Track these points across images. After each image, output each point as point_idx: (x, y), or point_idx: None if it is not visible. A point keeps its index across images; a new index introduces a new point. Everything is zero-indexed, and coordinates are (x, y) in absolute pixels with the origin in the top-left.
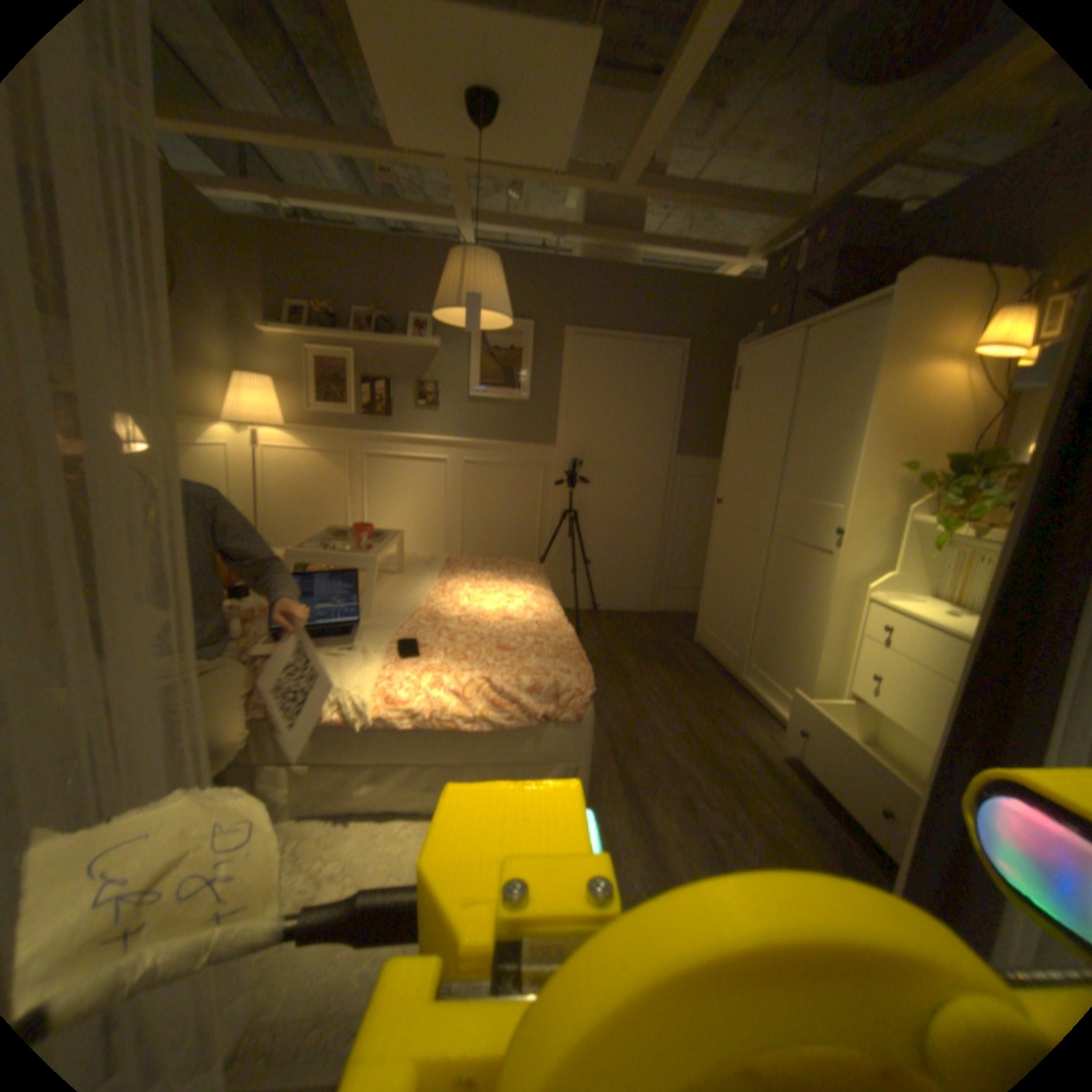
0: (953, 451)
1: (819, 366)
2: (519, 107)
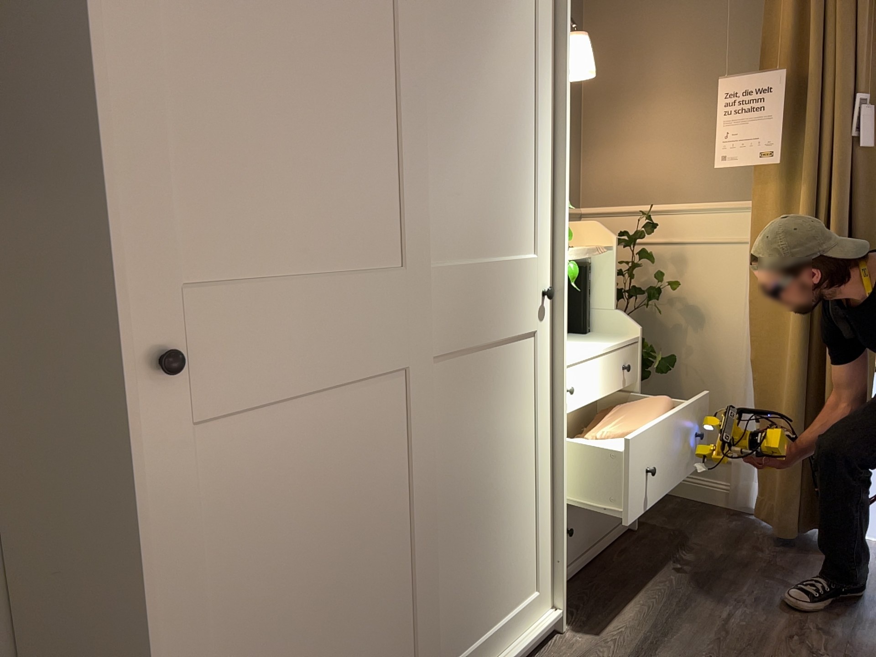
0: None
1: None
2: None
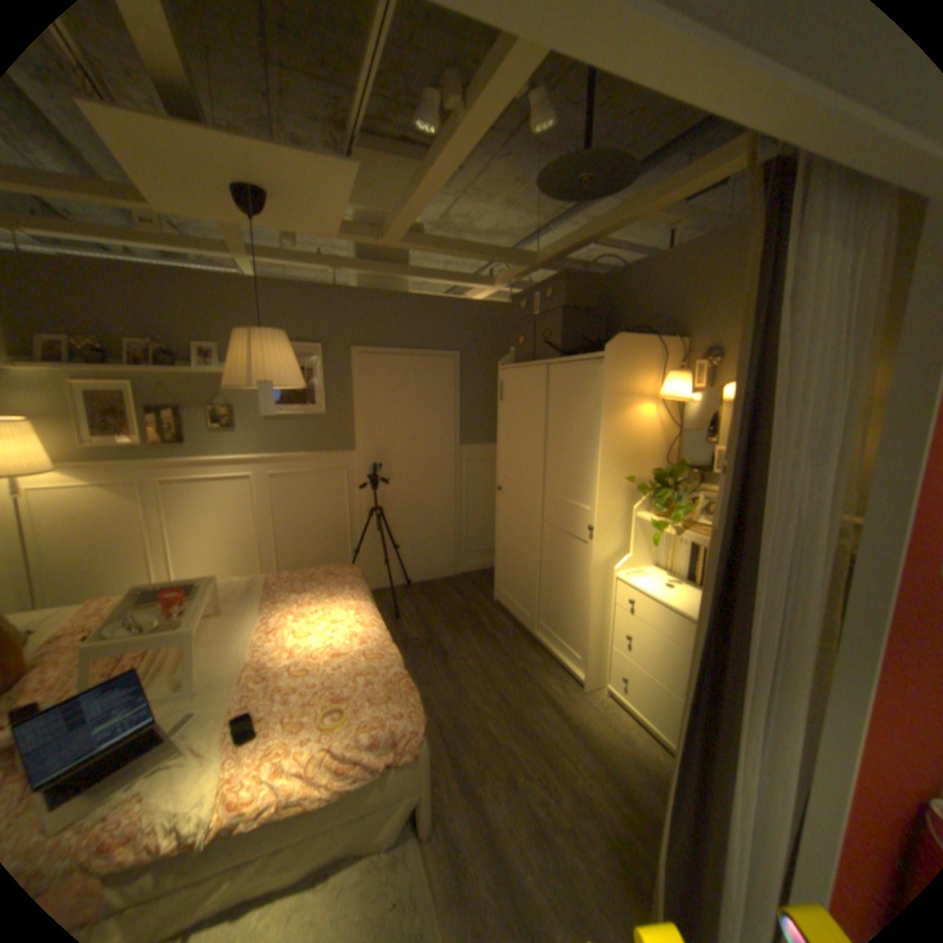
0: (653, 462)
1: (559, 396)
2: (285, 200)
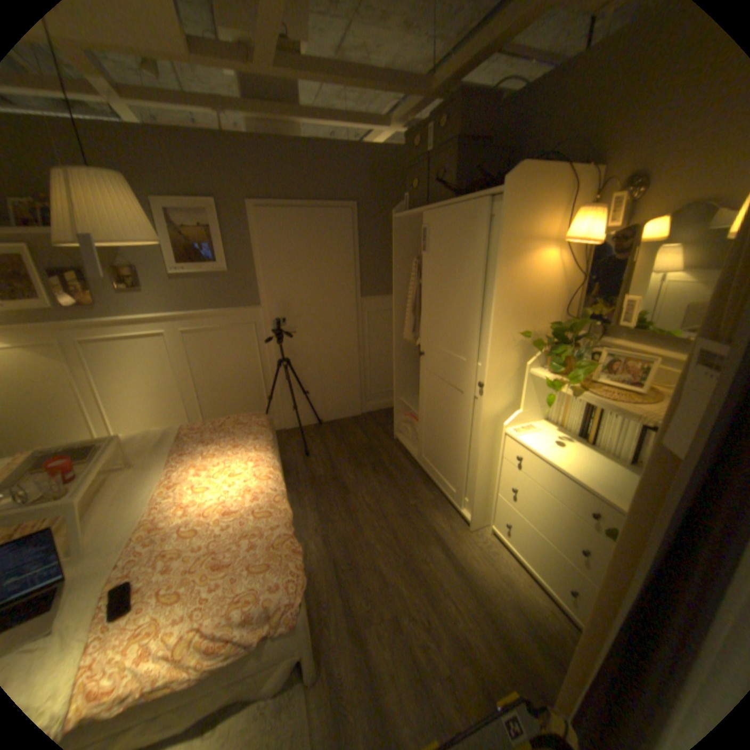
0: (552, 314)
1: (453, 244)
2: None
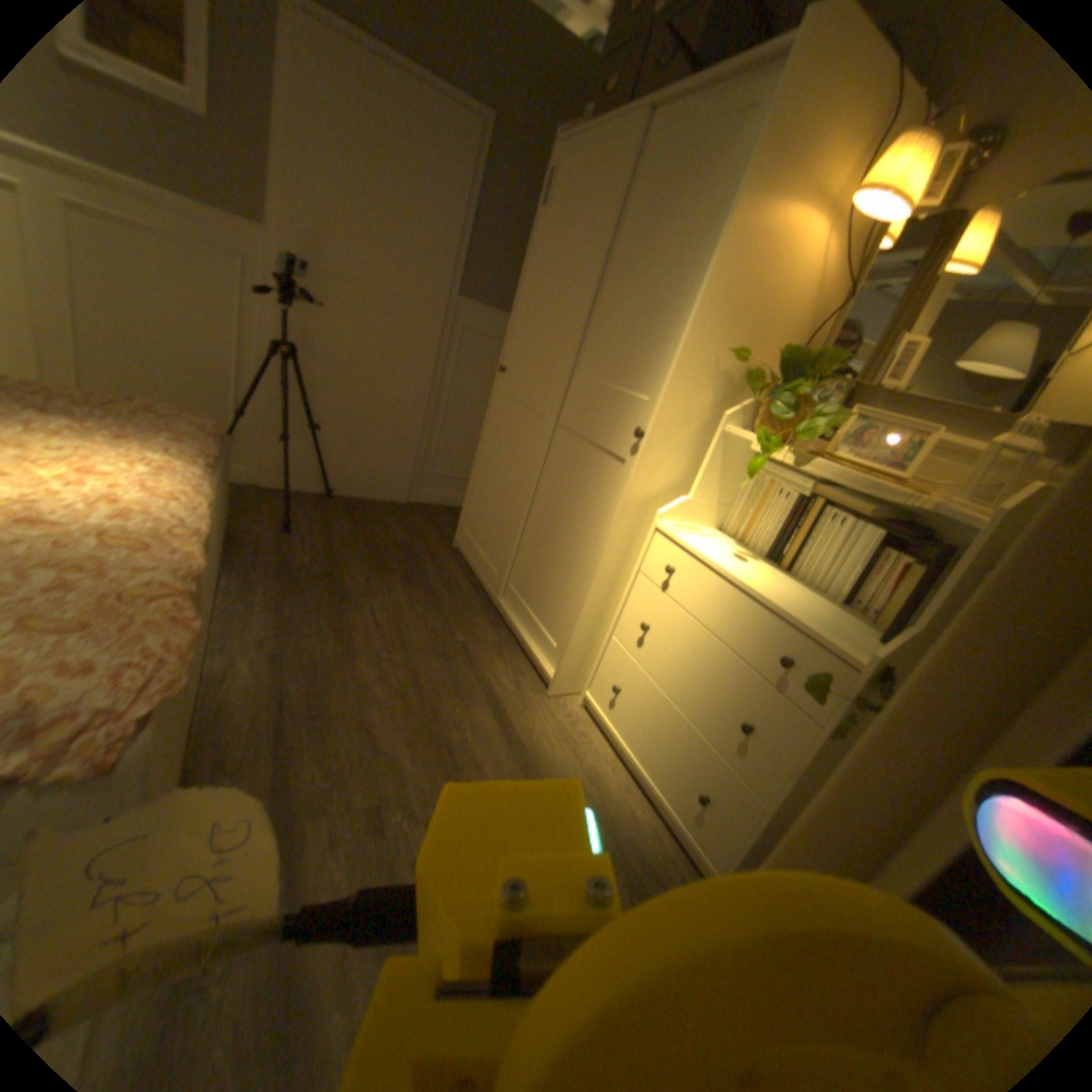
0: (782, 346)
1: (656, 176)
2: None
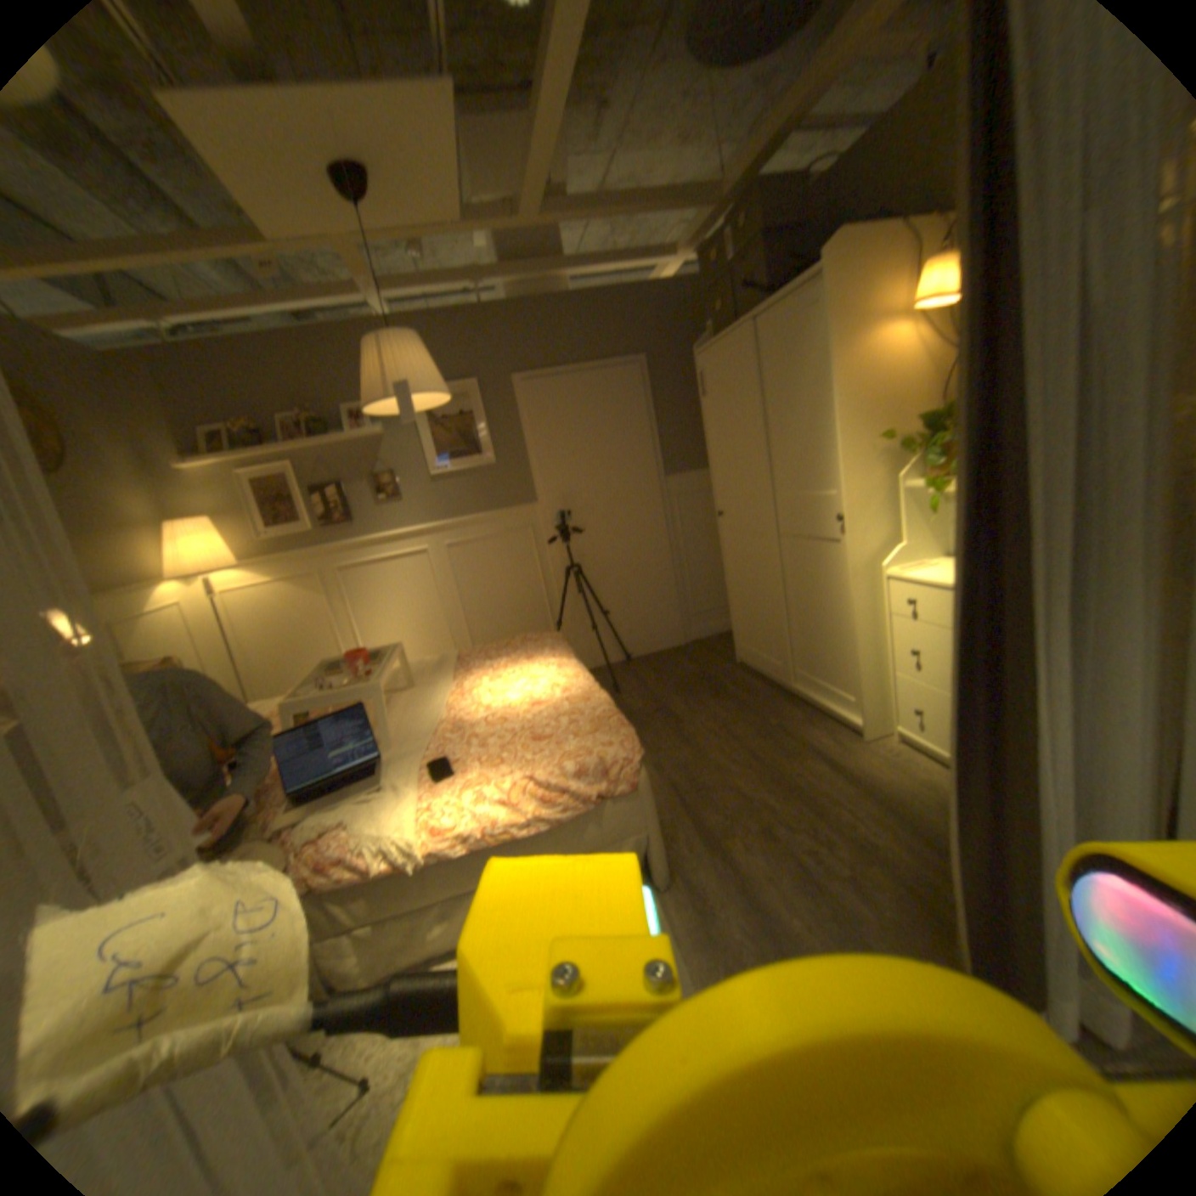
0: (924, 409)
1: (775, 356)
2: (390, 173)
